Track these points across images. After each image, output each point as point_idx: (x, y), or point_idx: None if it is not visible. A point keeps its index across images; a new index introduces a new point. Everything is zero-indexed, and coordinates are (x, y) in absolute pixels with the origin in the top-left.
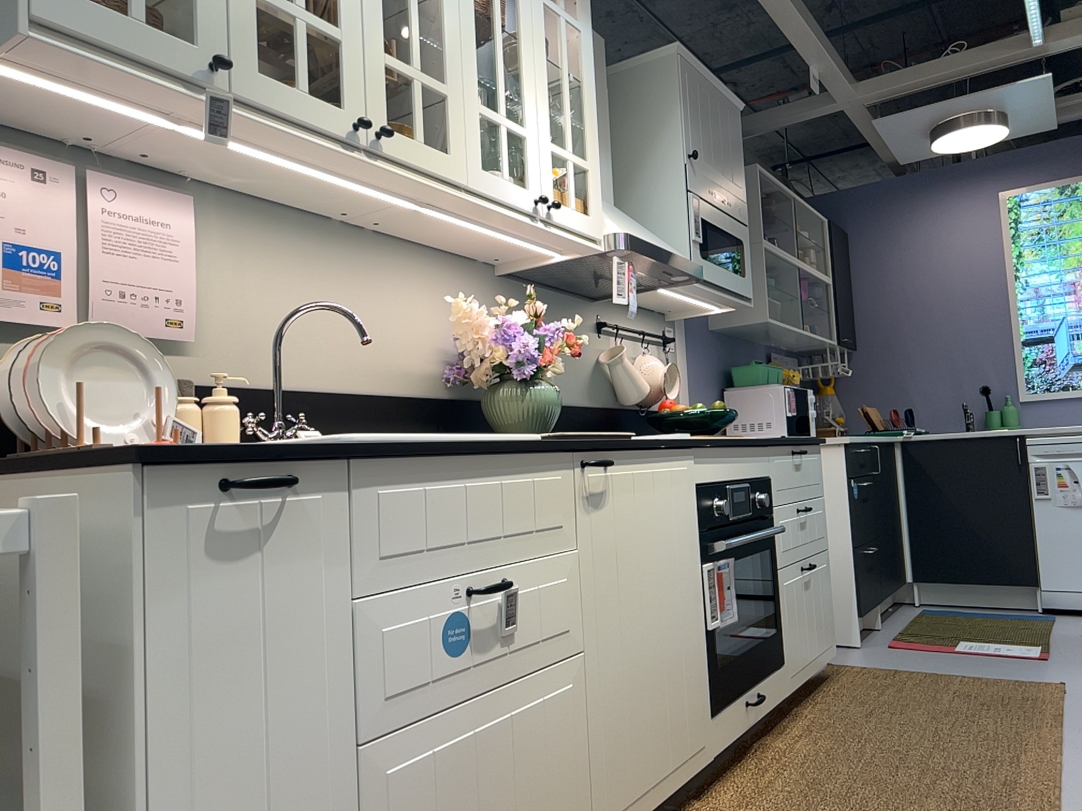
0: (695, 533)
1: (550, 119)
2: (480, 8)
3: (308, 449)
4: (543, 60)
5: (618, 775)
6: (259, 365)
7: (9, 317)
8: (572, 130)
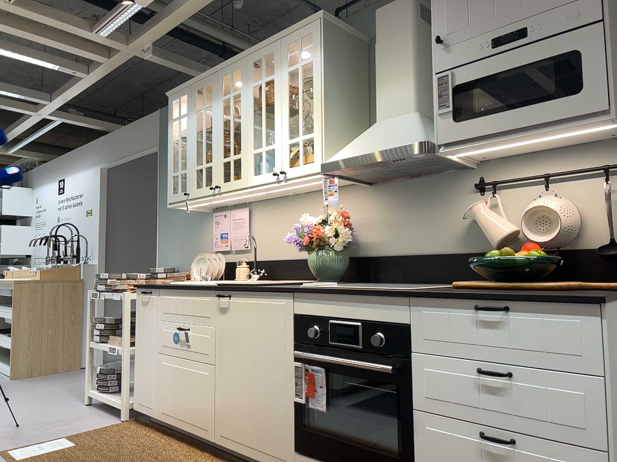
0: (287, 341)
1: (288, 128)
2: (263, 104)
3: (151, 286)
4: (284, 102)
5: (226, 422)
6: (266, 252)
7: (221, 249)
8: (301, 123)
